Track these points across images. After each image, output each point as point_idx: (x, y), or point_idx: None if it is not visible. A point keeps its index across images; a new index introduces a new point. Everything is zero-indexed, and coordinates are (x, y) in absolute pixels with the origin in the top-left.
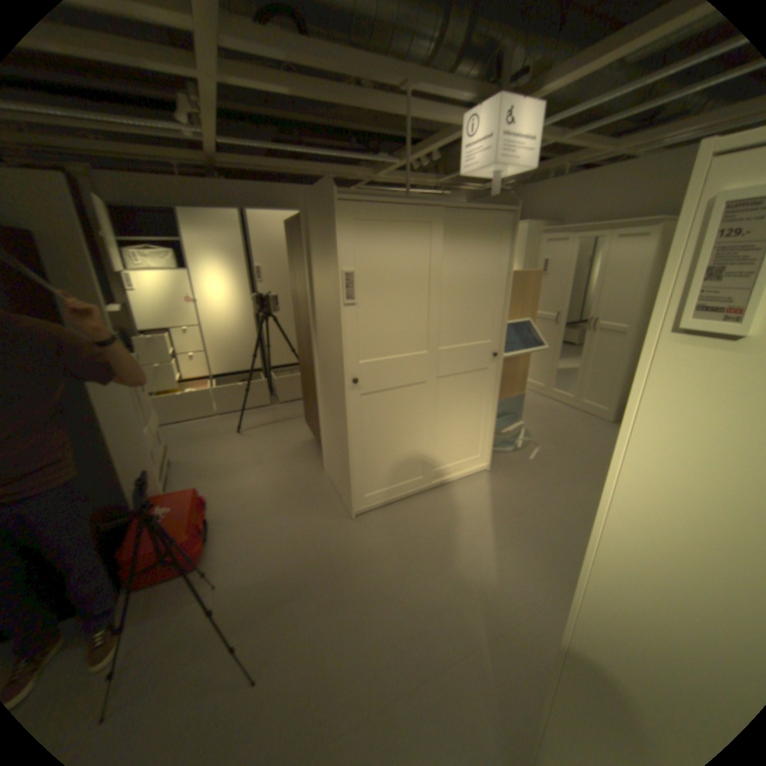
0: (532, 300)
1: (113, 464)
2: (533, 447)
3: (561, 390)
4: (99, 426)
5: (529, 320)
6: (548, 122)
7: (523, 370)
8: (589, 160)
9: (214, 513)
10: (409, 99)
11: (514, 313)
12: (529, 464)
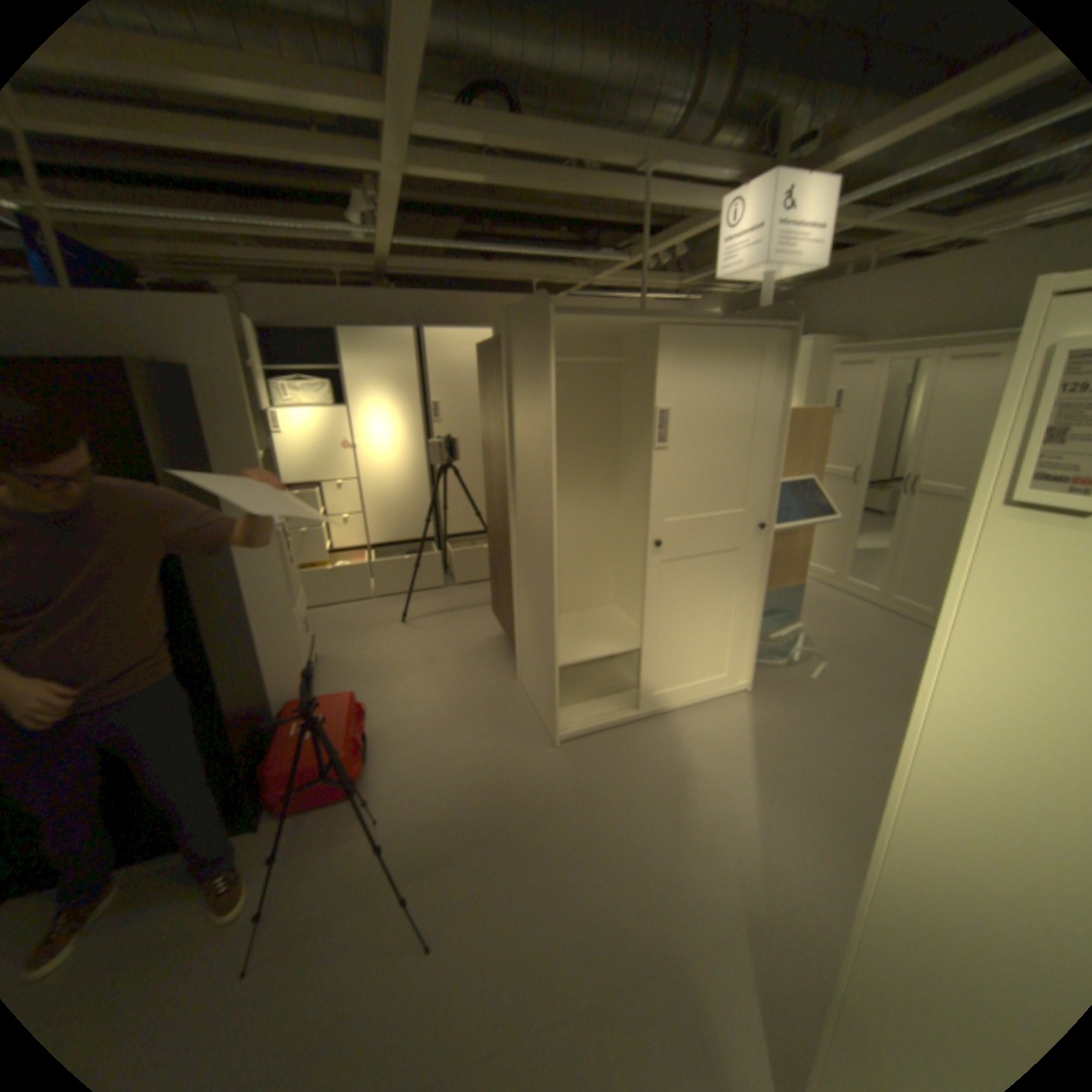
0: (818, 450)
1: (256, 655)
2: (818, 662)
3: (860, 581)
4: (243, 605)
5: (814, 478)
6: (844, 201)
7: (803, 550)
8: (907, 248)
9: (373, 727)
10: (649, 184)
11: (791, 469)
12: (811, 686)
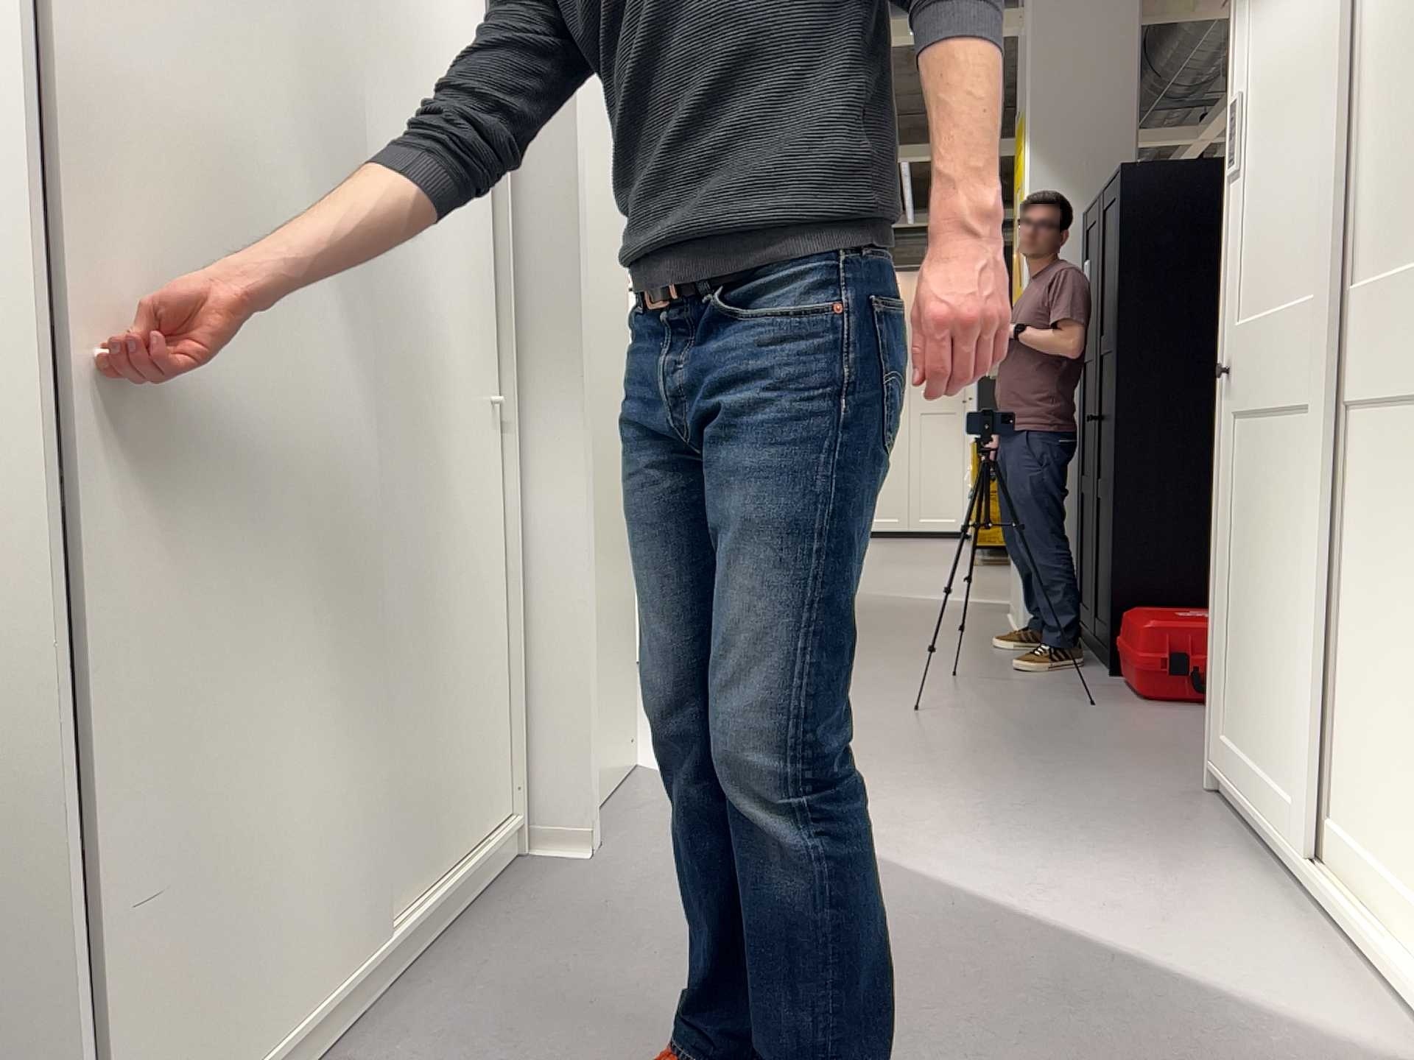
0: None
1: None
2: None
3: None
4: None
5: None
6: None
7: None
8: None
9: None
10: None
11: None
12: None
